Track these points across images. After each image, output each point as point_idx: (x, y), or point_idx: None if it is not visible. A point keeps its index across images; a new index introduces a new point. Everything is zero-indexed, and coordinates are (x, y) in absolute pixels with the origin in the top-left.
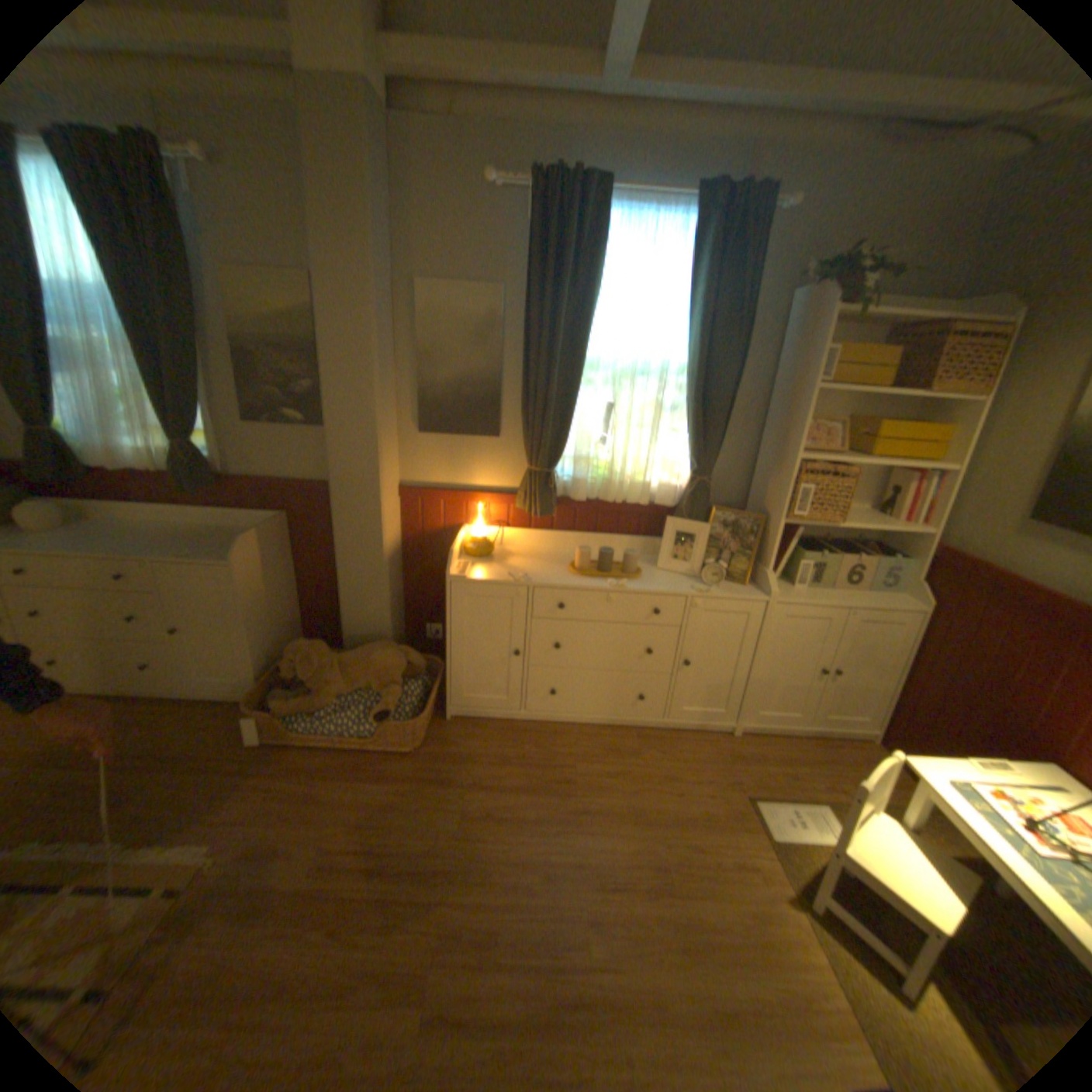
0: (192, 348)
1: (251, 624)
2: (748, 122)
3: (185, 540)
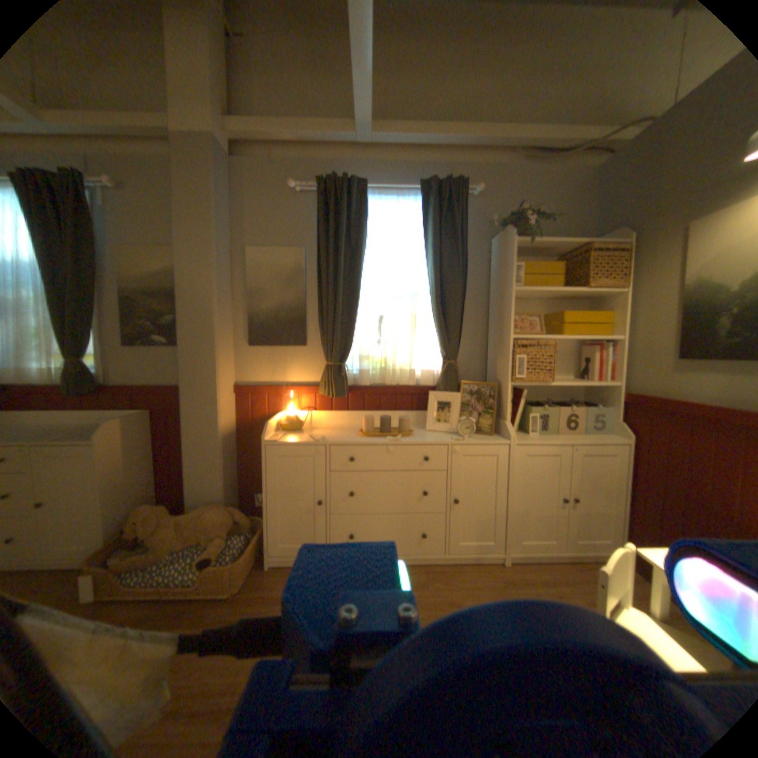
0: (92, 297)
1: (107, 495)
2: (446, 153)
3: (66, 432)
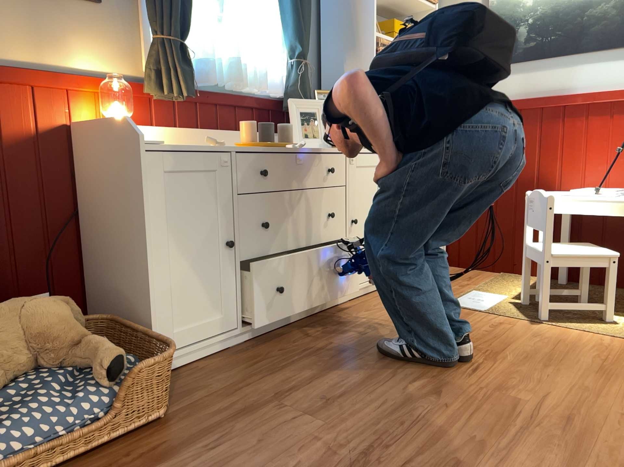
0: None
1: None
2: None
3: None
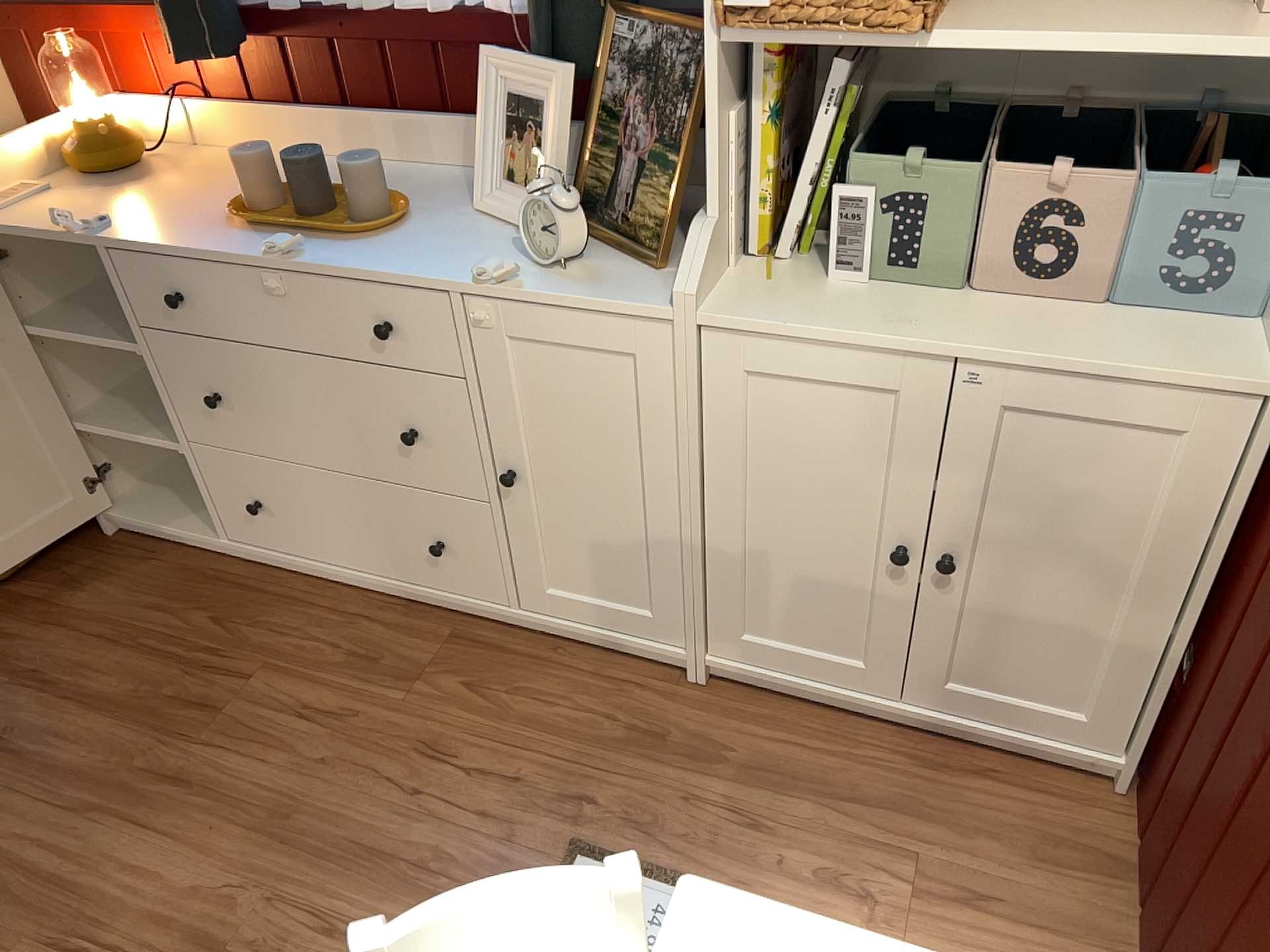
0: None
1: None
2: None
3: None
